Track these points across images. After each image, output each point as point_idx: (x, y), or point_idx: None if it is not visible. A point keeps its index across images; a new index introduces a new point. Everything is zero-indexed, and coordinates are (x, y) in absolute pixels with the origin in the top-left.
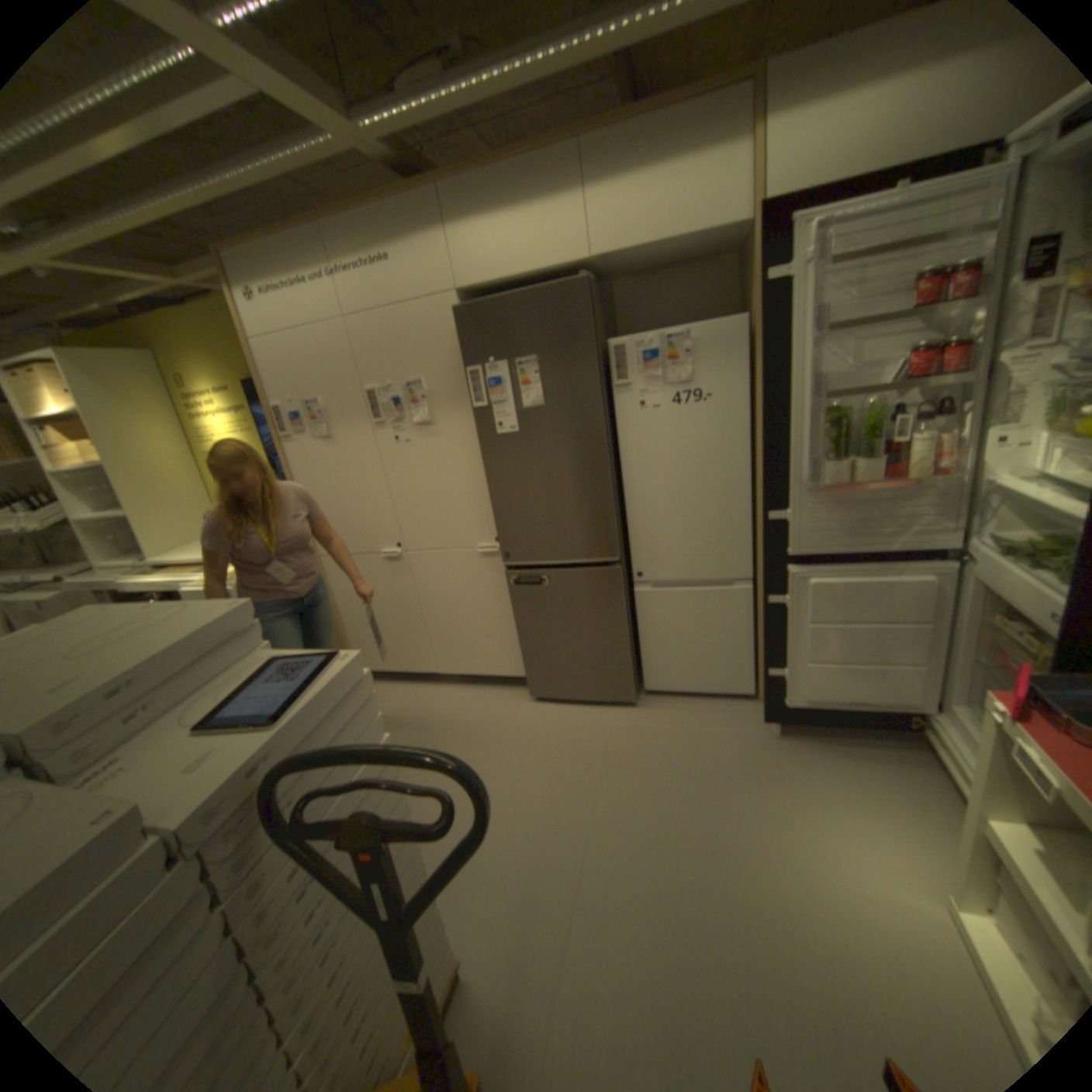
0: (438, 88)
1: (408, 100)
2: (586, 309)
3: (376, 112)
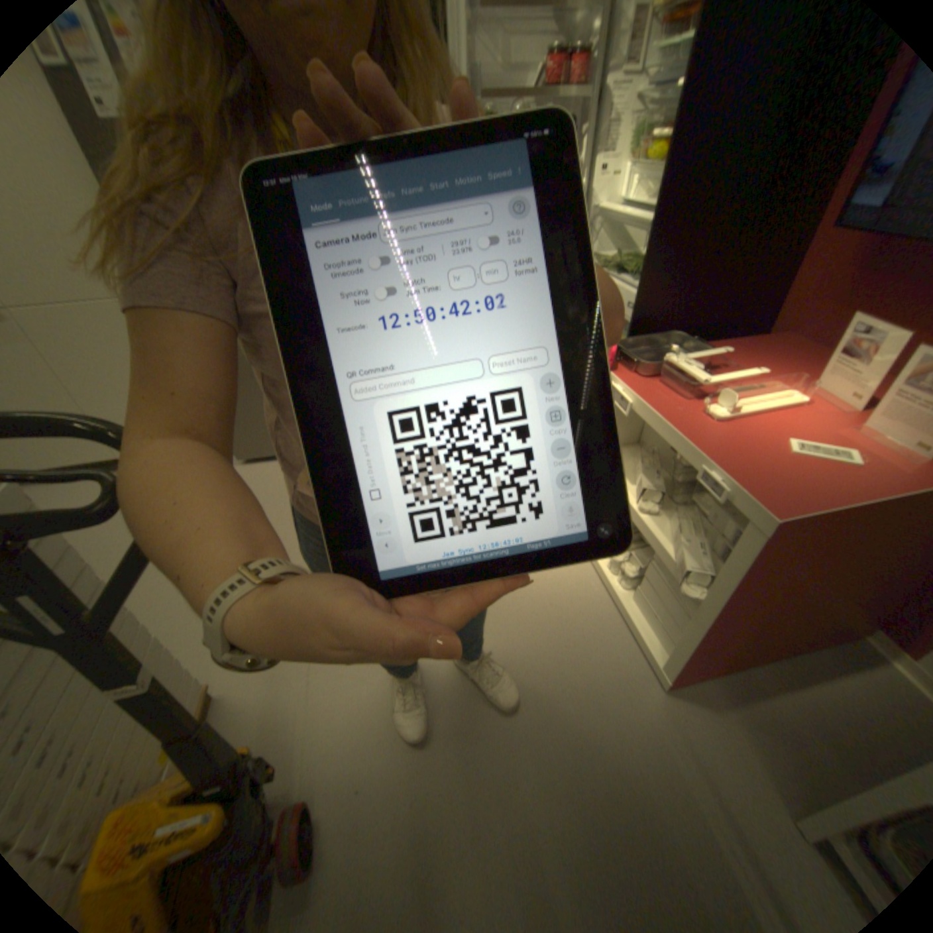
0: None
1: None
2: None
3: None
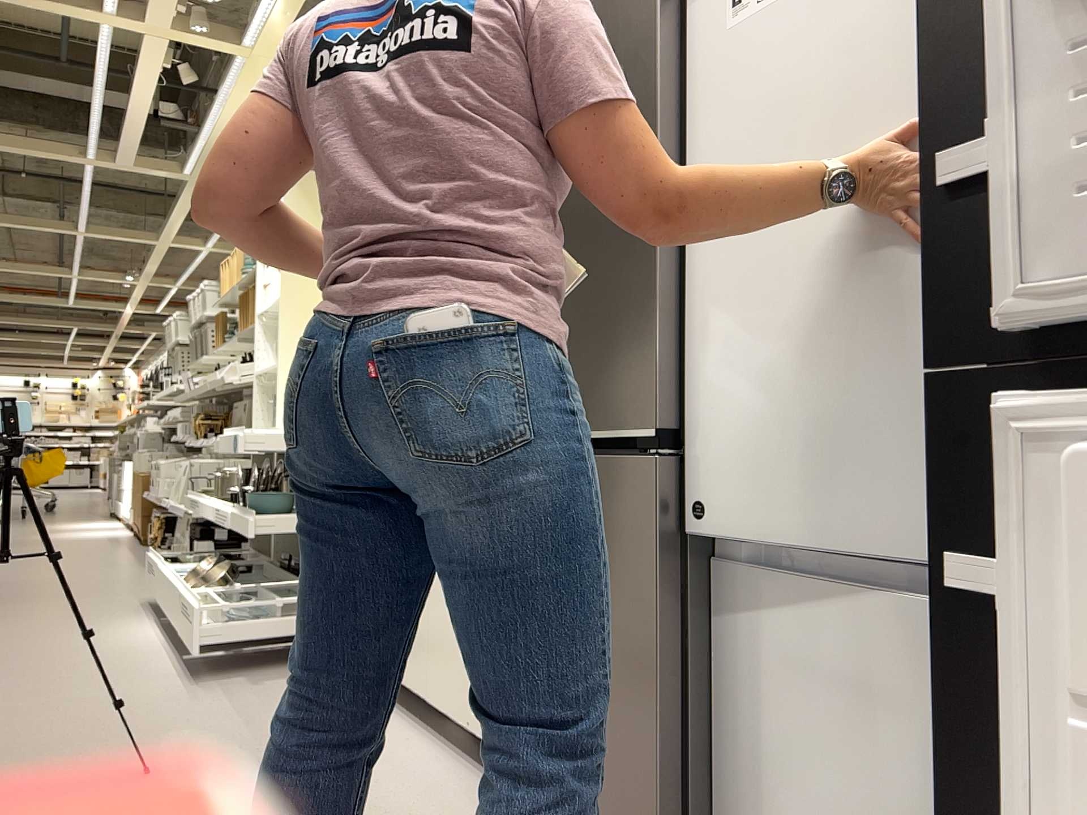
0: None
1: None
2: None
3: None
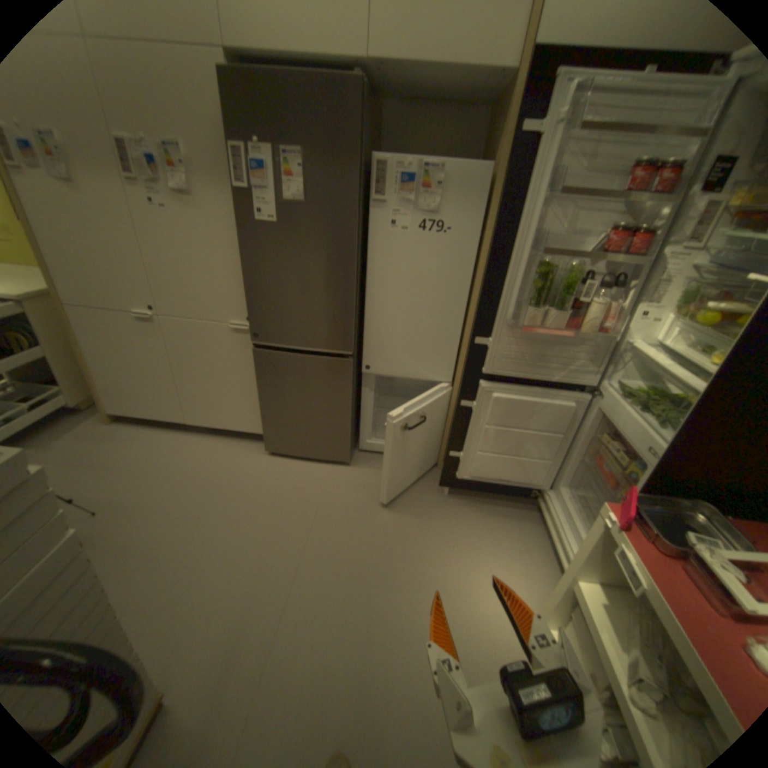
0: None
1: None
2: (357, 112)
3: None
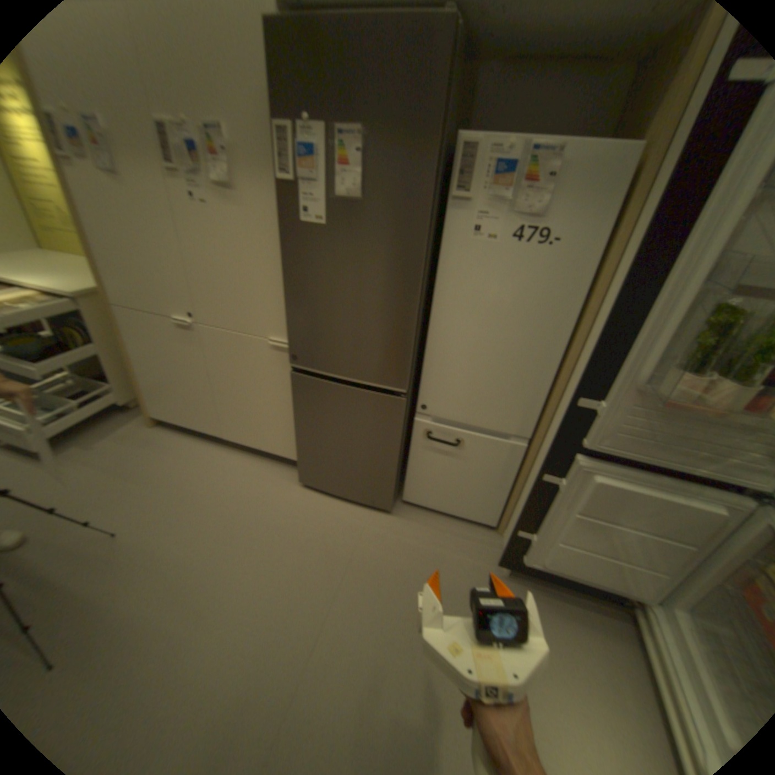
0: None
1: None
2: (442, 67)
3: None
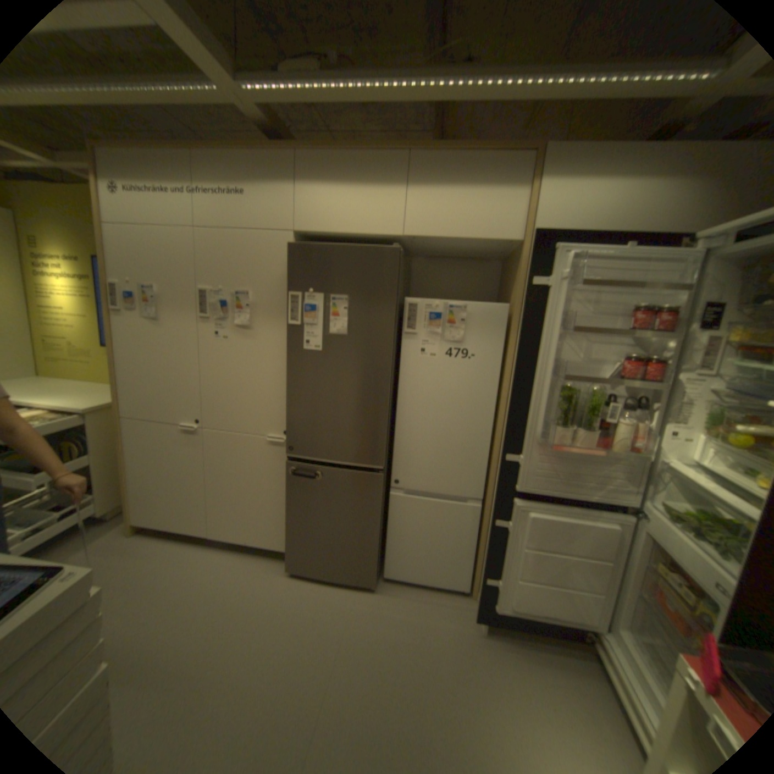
0: (314, 79)
1: (288, 80)
2: (395, 270)
3: (260, 81)
